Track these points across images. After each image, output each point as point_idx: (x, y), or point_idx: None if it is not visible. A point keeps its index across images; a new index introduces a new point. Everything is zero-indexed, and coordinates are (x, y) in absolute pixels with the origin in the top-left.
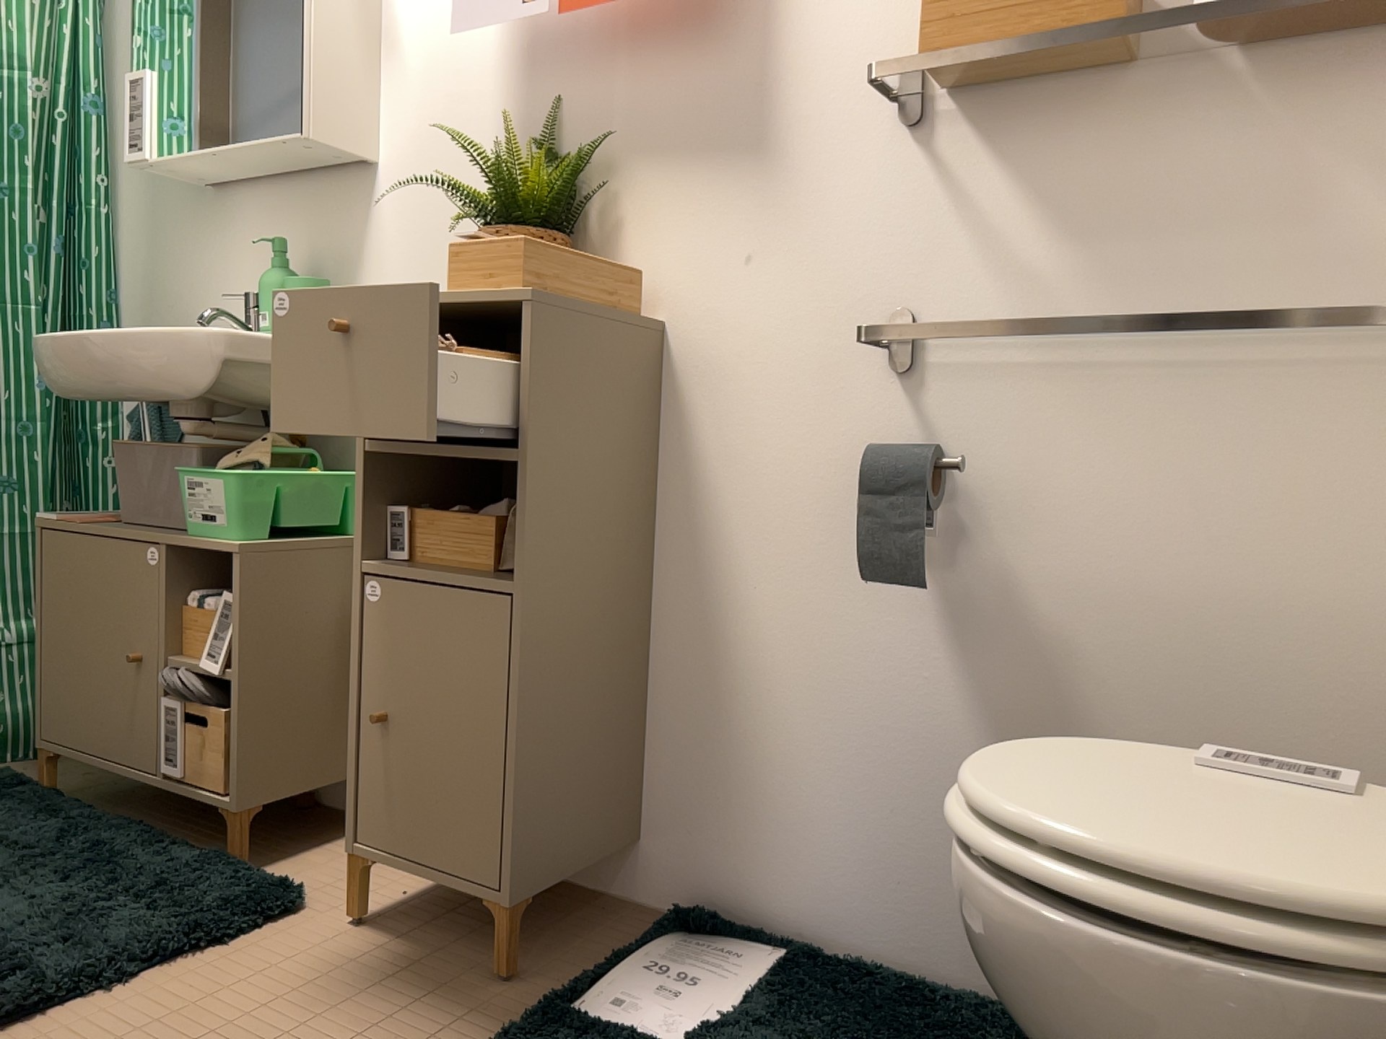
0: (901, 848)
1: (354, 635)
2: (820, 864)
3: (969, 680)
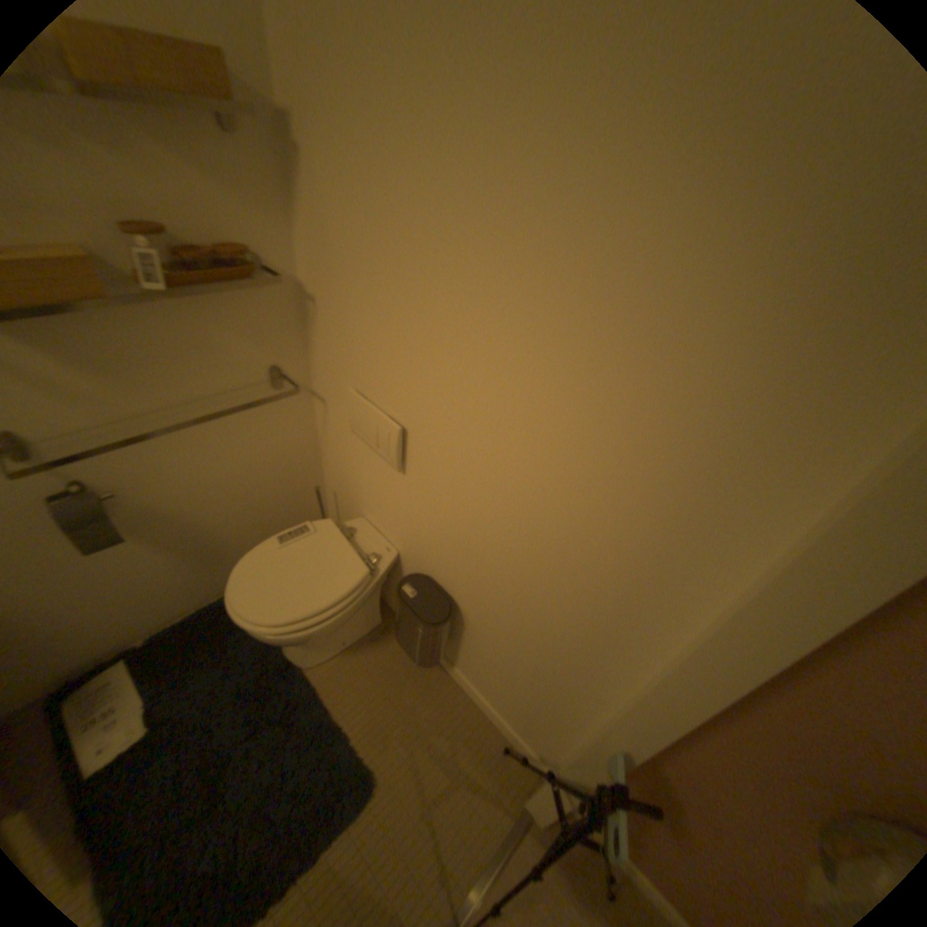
0: (142, 601)
1: None
2: (106, 631)
3: (142, 544)
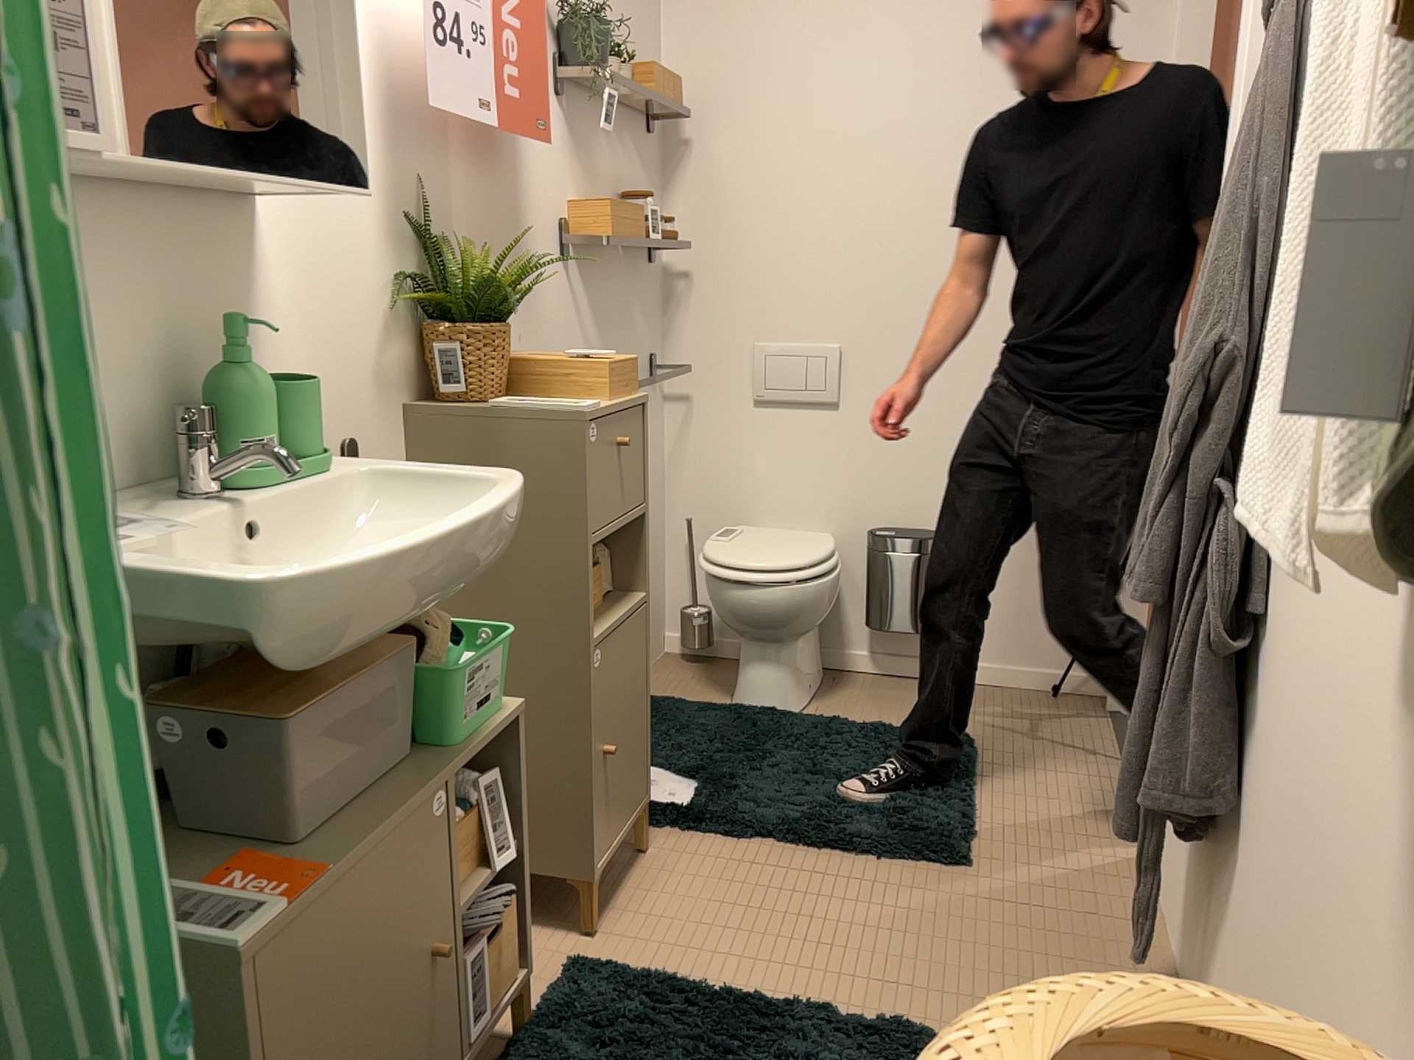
0: None
1: (598, 697)
2: None
3: None
